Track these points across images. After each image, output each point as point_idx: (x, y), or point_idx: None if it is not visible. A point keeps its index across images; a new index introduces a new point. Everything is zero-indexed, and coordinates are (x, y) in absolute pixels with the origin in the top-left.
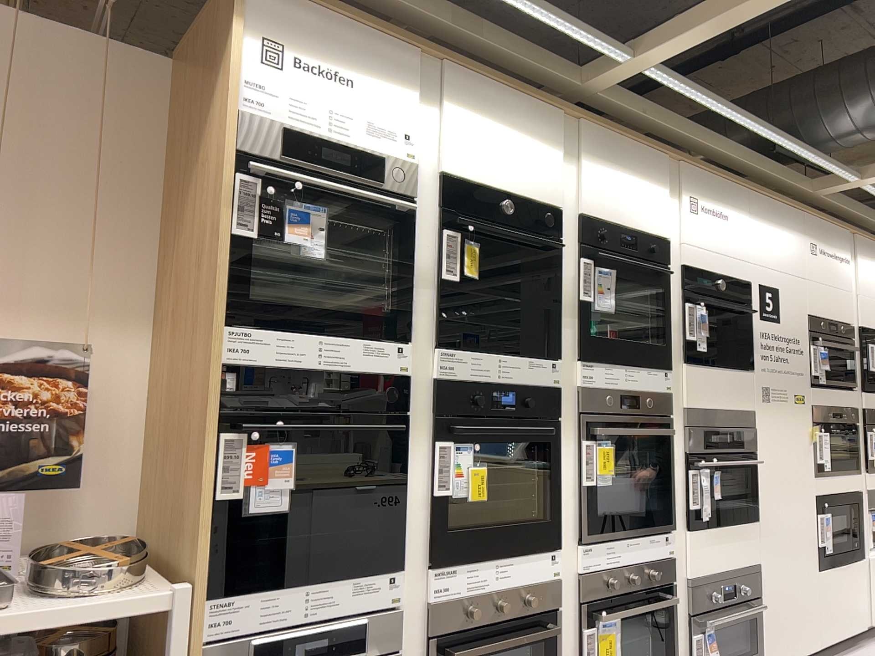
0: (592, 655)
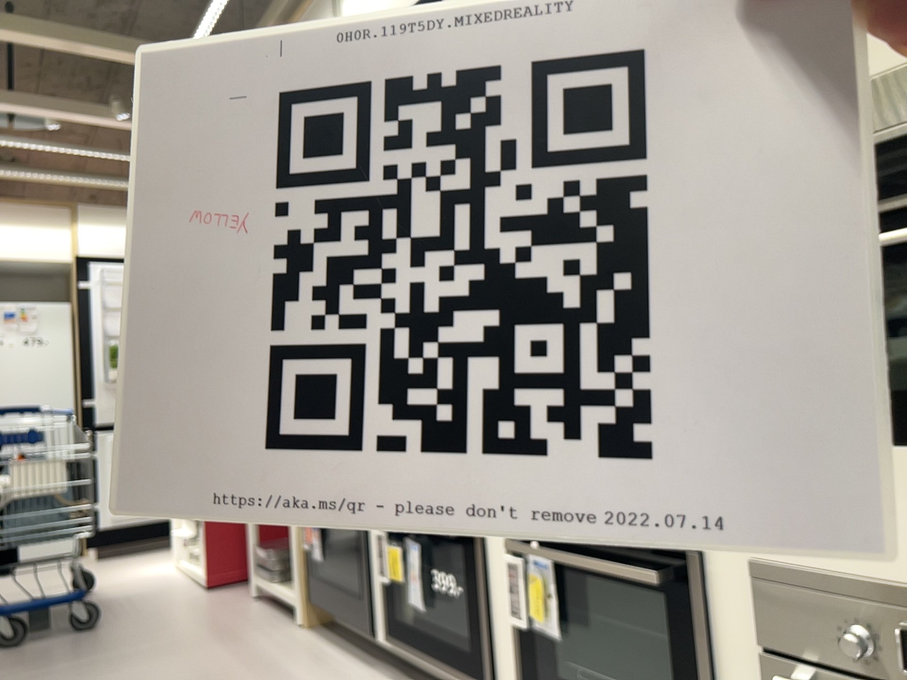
0: (519, 599)
